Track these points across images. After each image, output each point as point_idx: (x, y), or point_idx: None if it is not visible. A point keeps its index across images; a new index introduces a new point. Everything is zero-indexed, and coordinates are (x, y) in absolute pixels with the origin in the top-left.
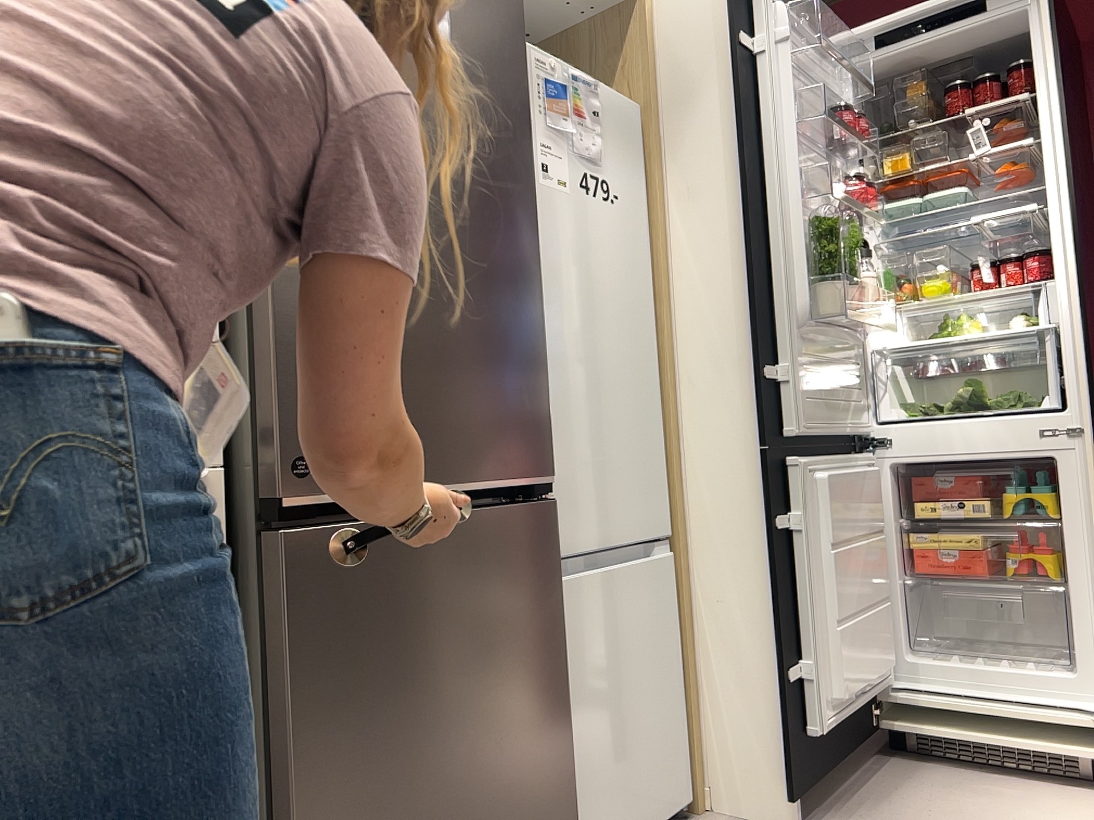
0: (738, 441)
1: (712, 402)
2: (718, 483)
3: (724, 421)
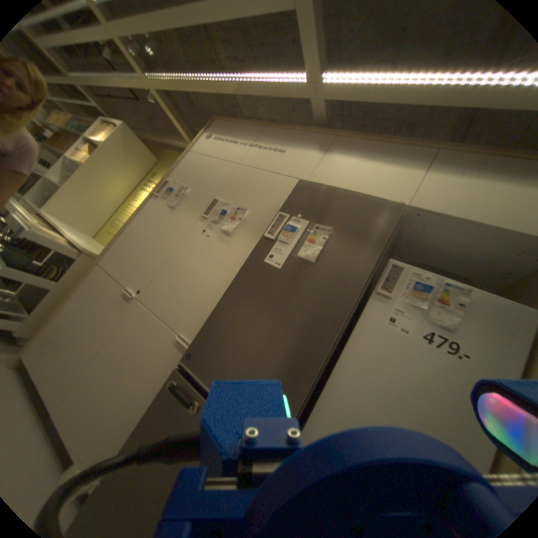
0: None
1: None
2: None
3: None
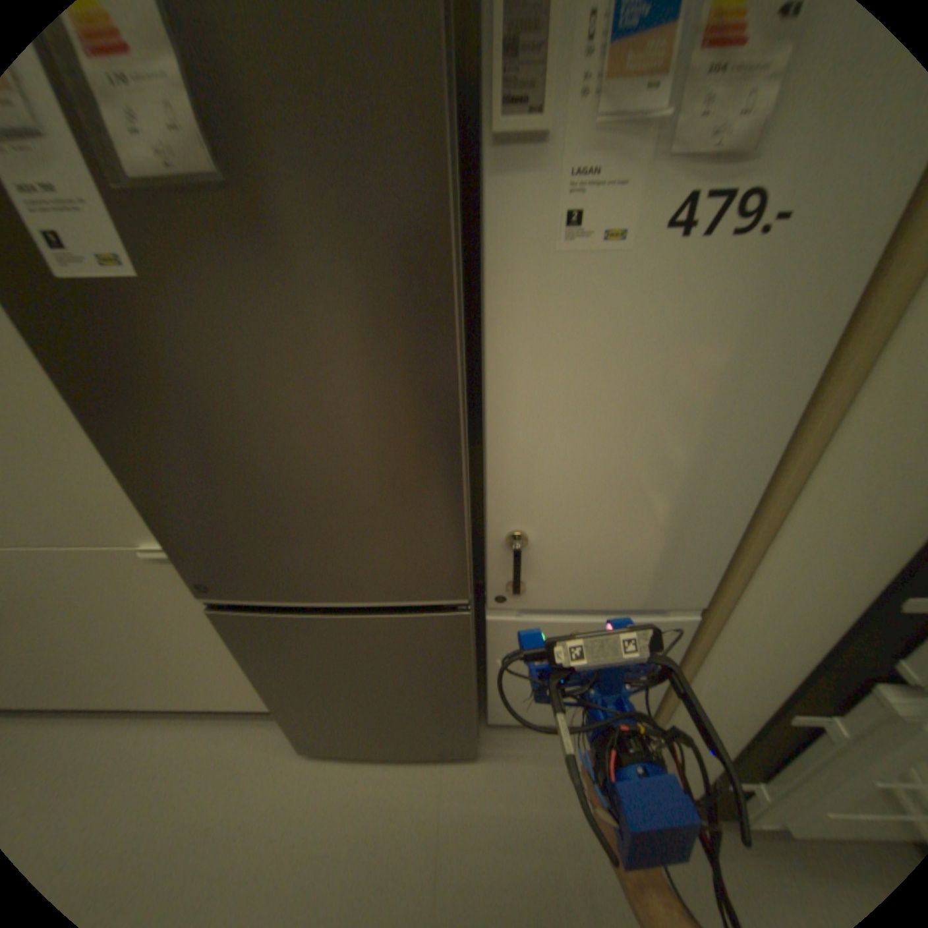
0: (818, 609)
1: (821, 545)
2: (775, 613)
3: (818, 576)
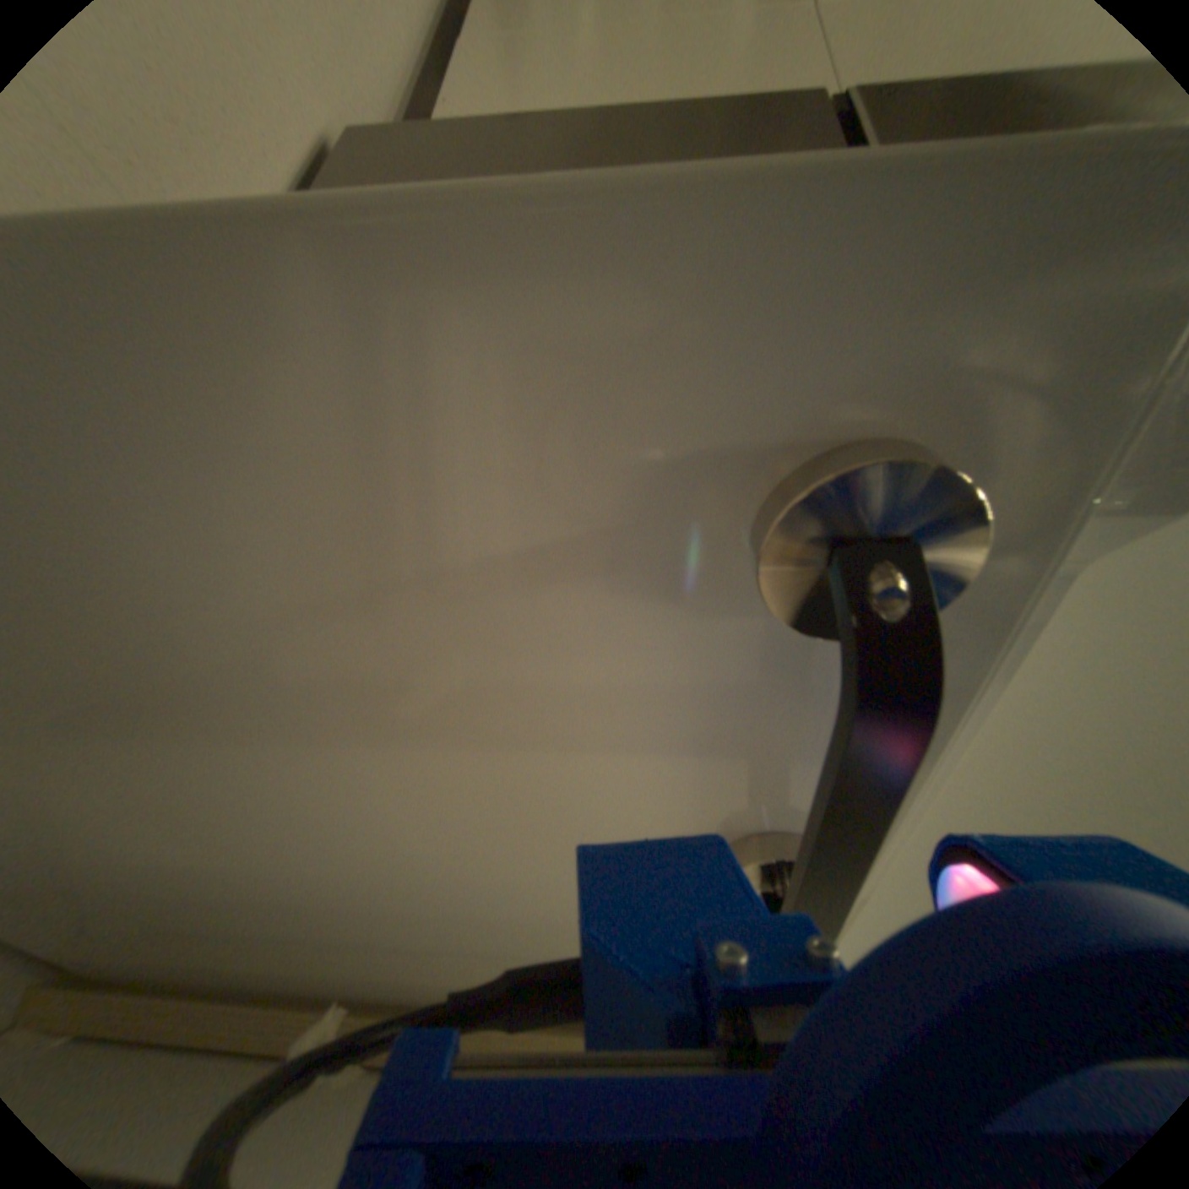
0: None
1: None
2: None
3: None
